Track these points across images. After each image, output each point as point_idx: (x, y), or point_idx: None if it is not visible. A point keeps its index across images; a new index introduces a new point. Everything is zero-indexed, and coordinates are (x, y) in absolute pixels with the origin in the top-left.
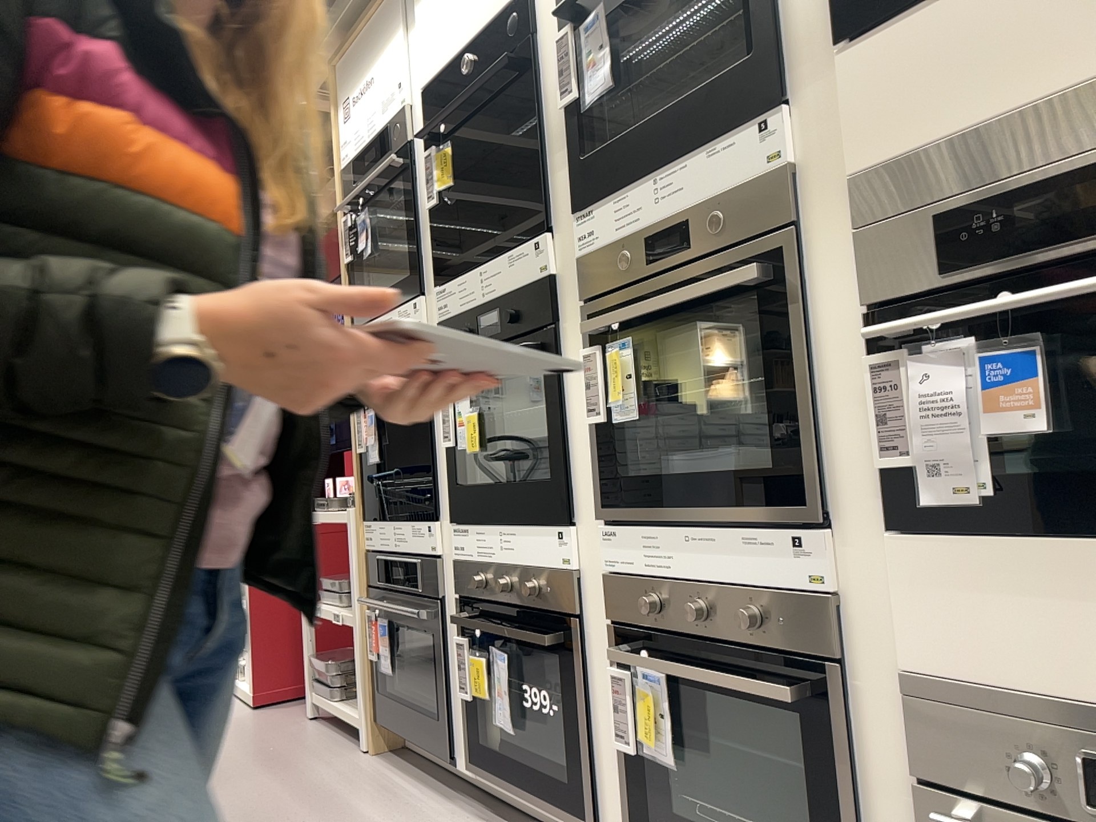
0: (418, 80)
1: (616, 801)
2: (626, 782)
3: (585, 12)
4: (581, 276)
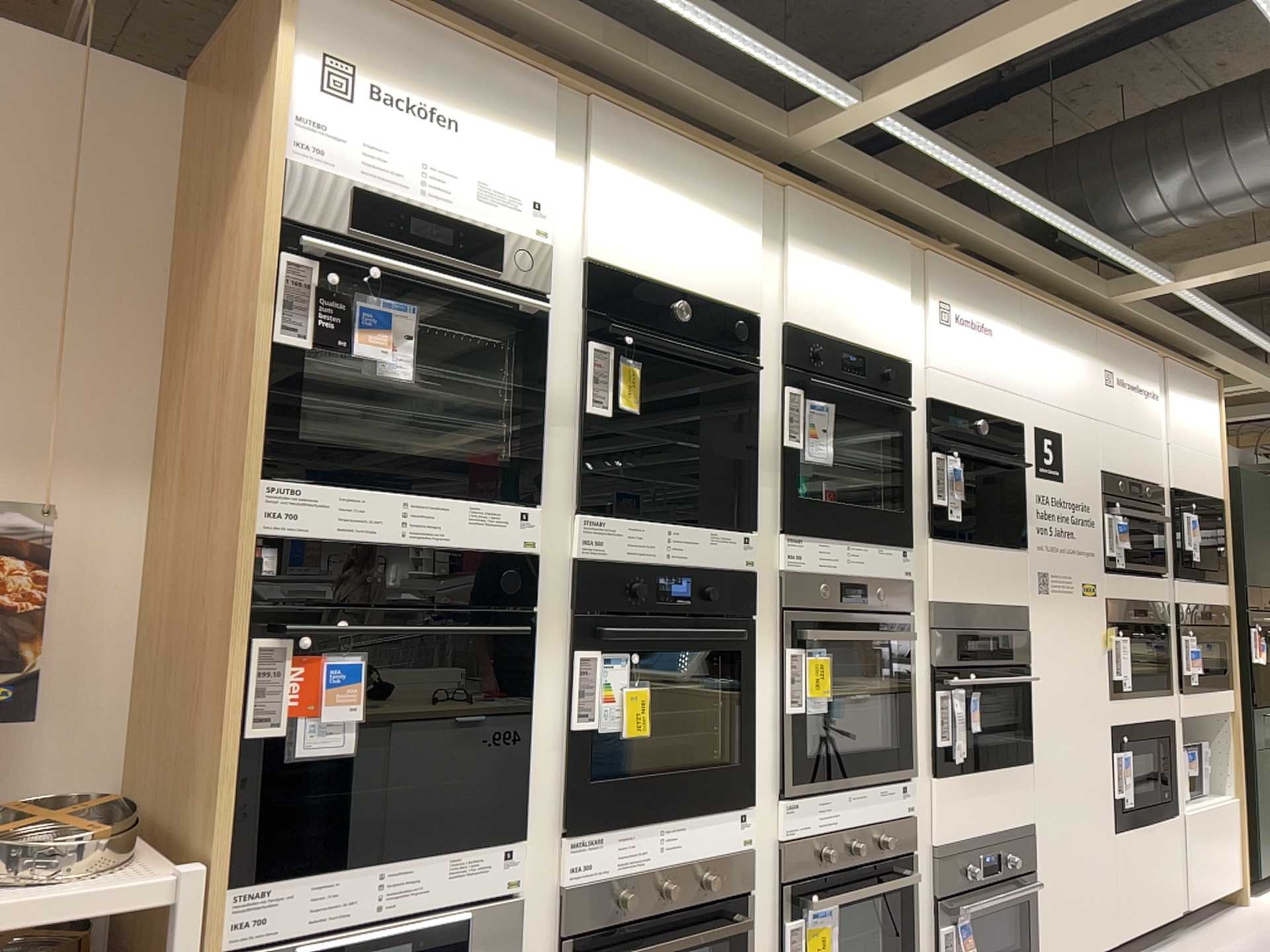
0: (573, 240)
1: None
2: None
3: (805, 395)
4: (776, 583)
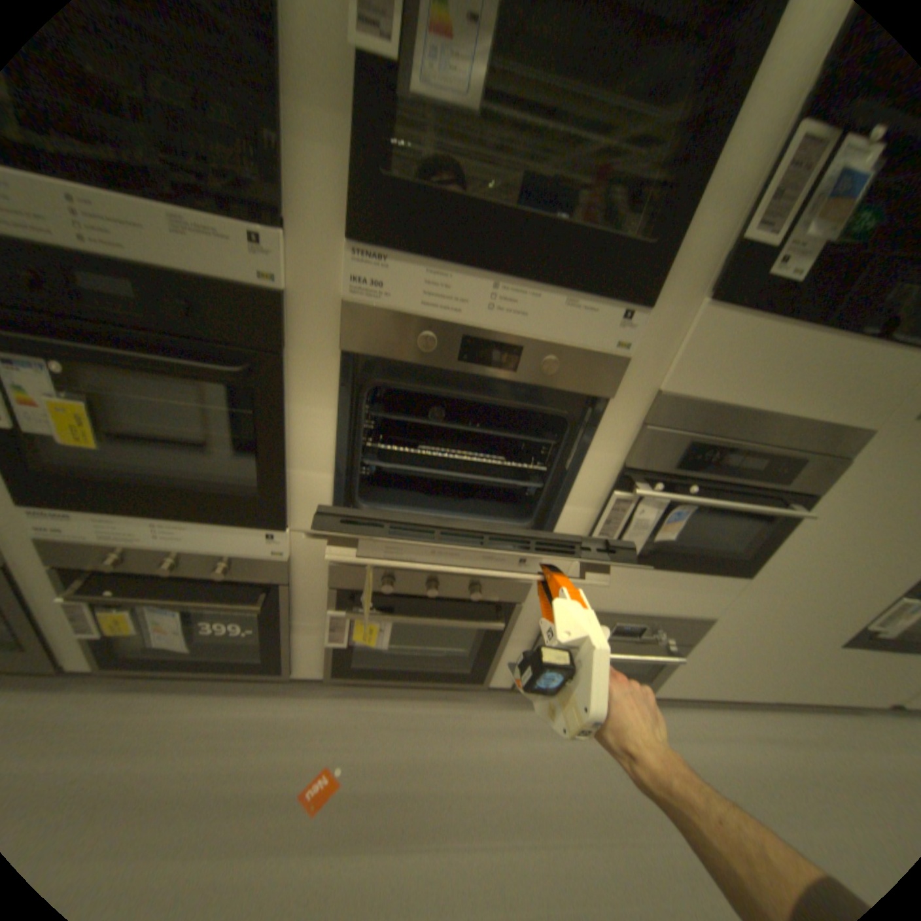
0: None
1: (310, 659)
2: (323, 651)
3: None
4: (343, 319)
